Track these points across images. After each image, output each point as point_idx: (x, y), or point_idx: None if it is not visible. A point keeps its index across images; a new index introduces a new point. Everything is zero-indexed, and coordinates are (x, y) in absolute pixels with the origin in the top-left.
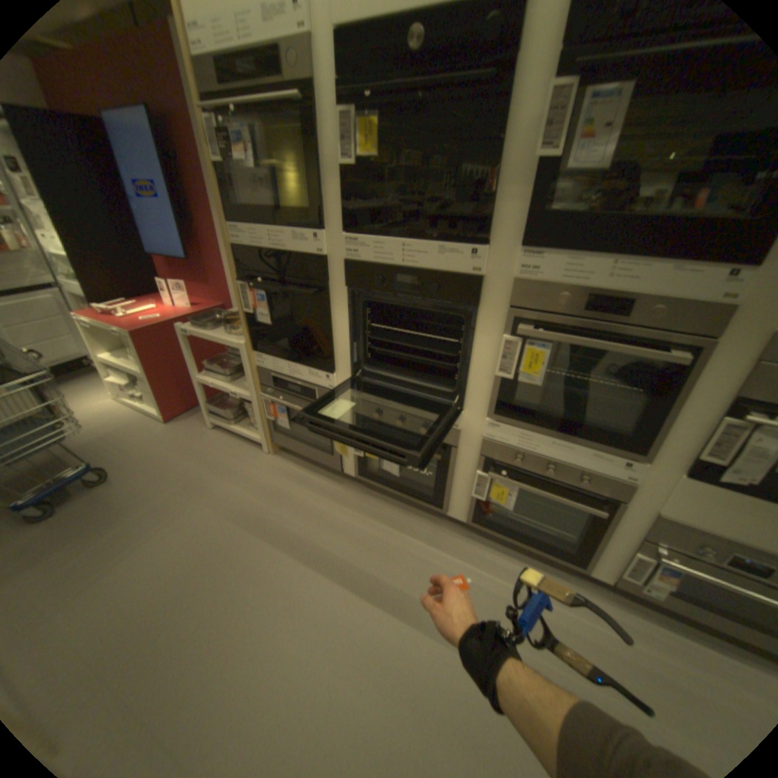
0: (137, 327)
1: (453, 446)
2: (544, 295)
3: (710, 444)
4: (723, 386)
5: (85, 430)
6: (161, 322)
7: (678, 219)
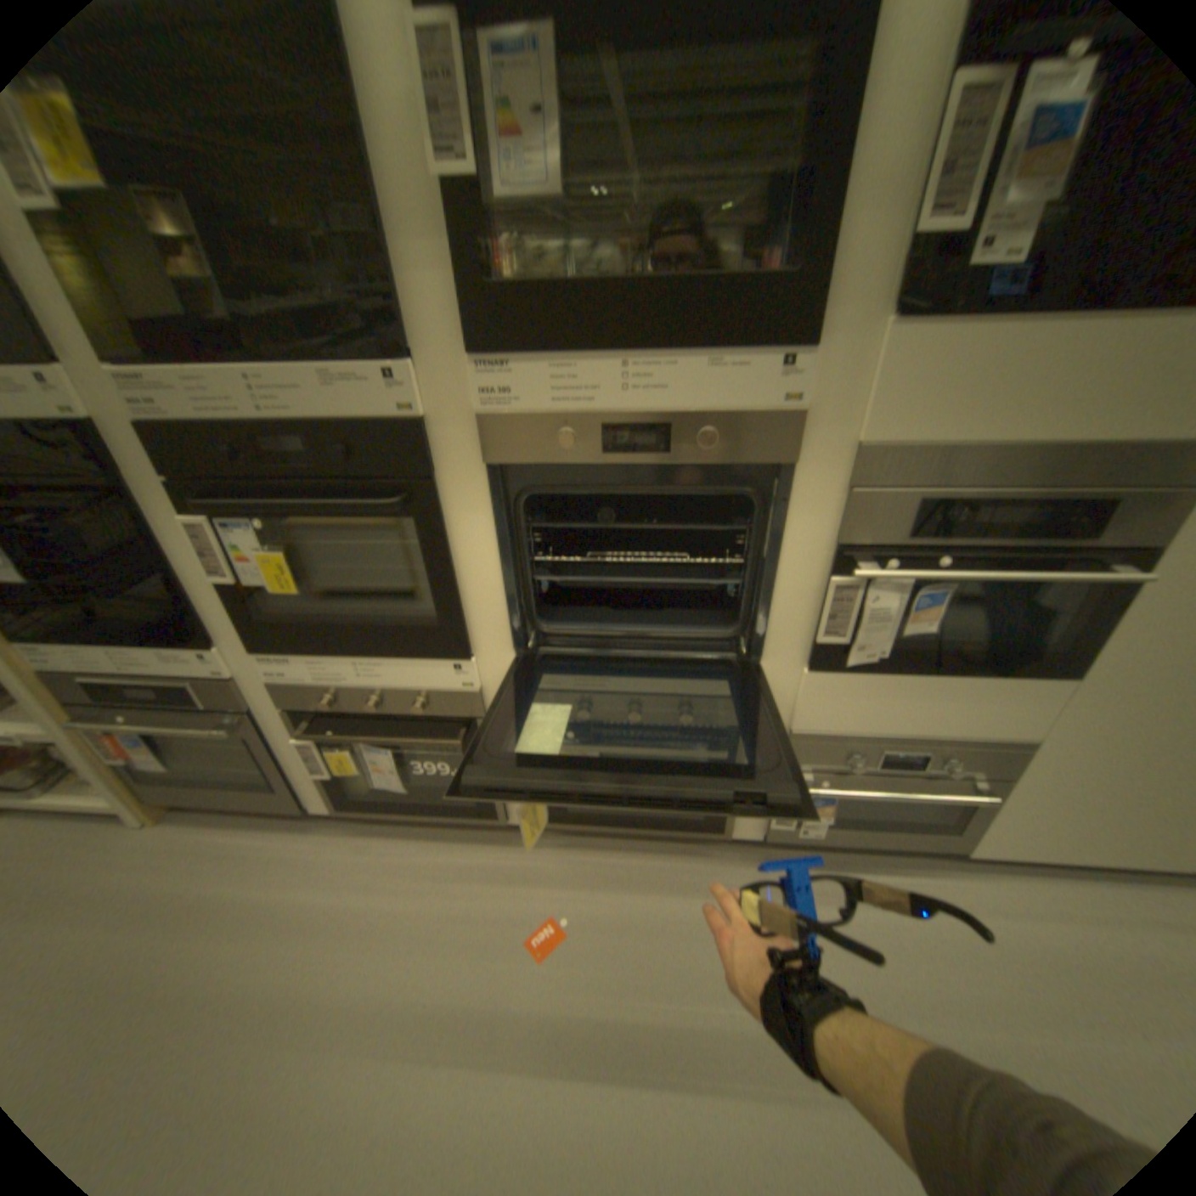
0: None
1: (479, 717)
2: (535, 435)
3: (823, 620)
4: (818, 533)
5: None
6: None
7: (694, 280)
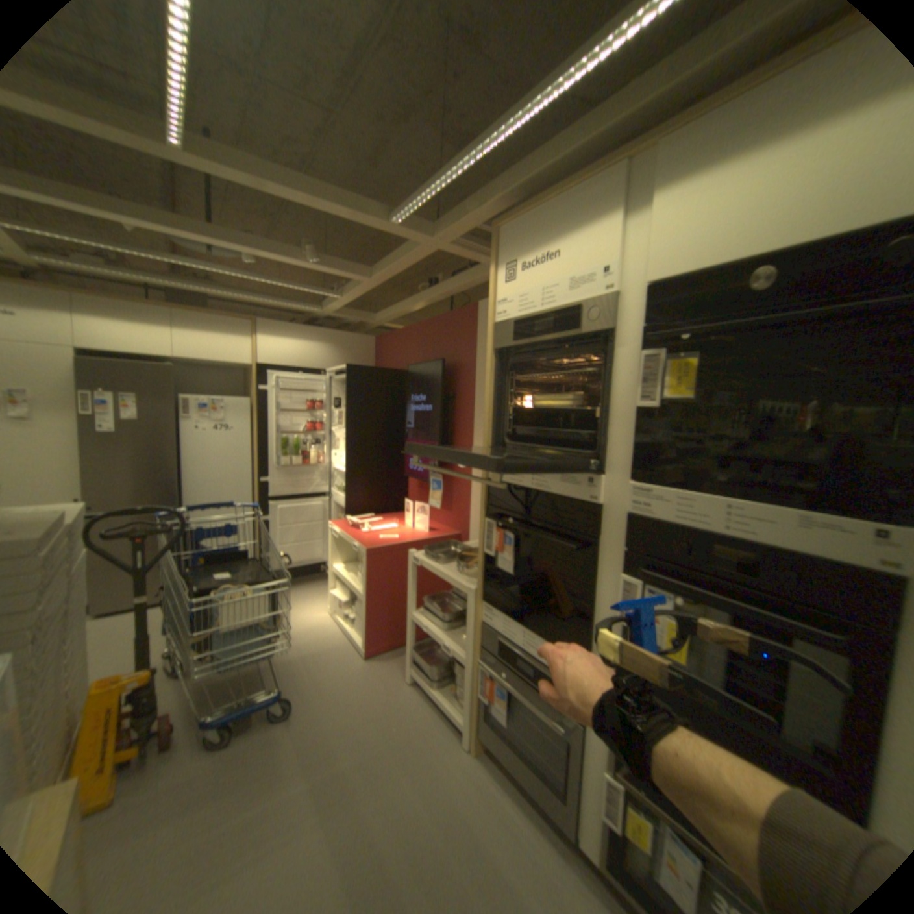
0: (375, 544)
1: None
2: None
3: None
4: None
5: (294, 644)
6: (397, 543)
7: None
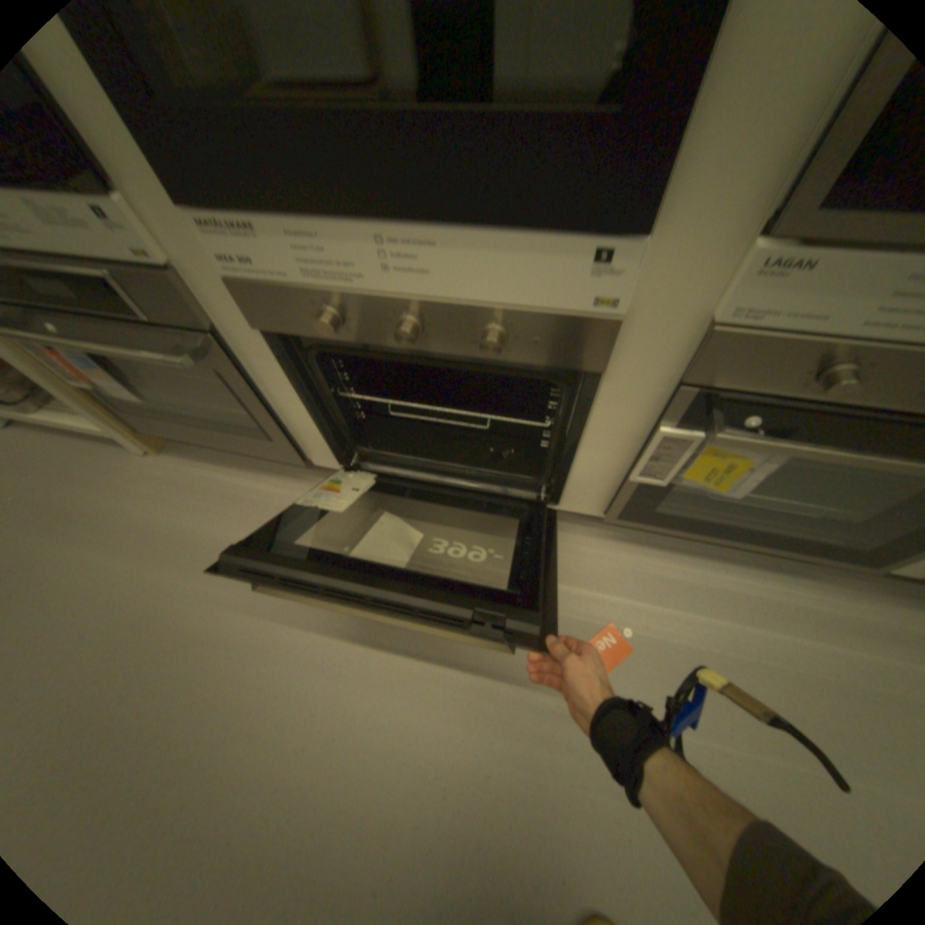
0: None
1: (586, 365)
2: None
3: None
4: None
5: None
6: None
7: None
